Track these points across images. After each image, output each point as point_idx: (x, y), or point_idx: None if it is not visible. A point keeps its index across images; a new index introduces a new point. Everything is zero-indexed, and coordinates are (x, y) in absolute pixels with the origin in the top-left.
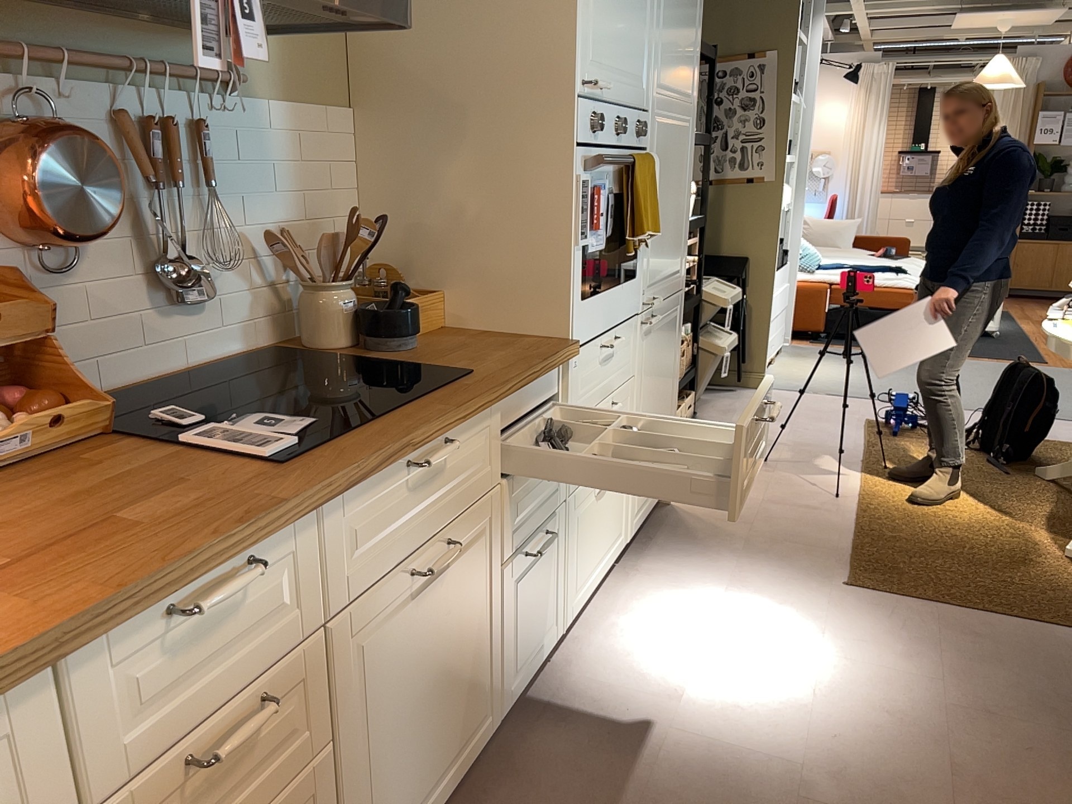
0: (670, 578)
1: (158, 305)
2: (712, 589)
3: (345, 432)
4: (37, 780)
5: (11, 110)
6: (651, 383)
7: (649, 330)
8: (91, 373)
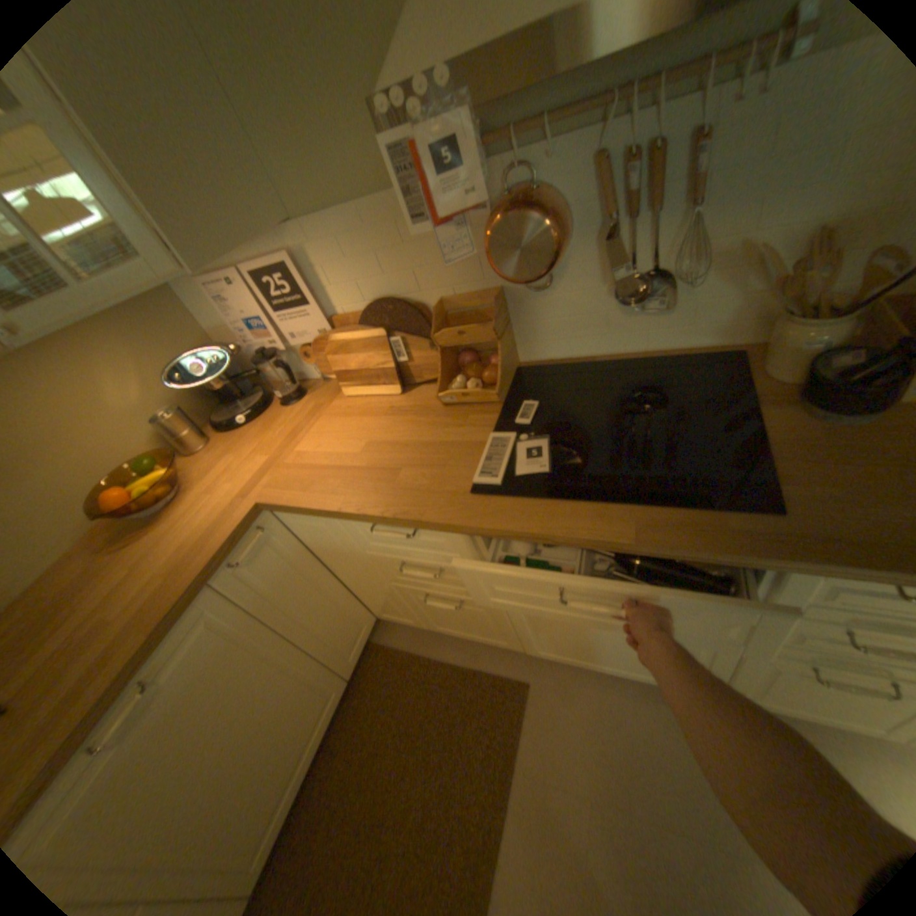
0: None
1: (623, 306)
2: None
3: (539, 496)
4: (344, 535)
5: (504, 181)
6: None
7: None
8: (564, 346)
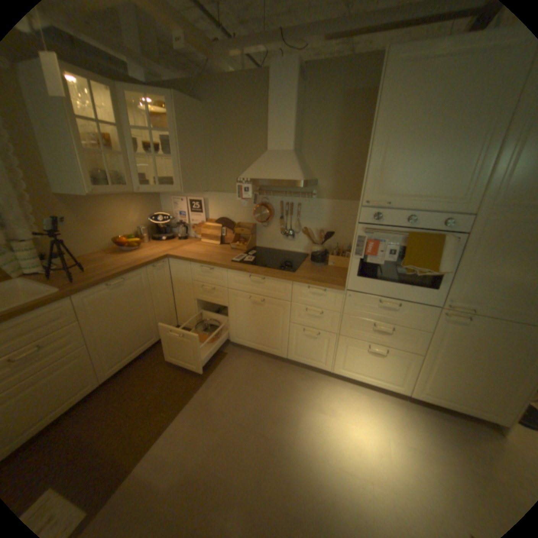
0: (410, 423)
1: (283, 237)
2: (411, 442)
3: (247, 264)
4: (189, 272)
5: (261, 201)
6: (461, 349)
7: (461, 323)
8: (268, 244)
